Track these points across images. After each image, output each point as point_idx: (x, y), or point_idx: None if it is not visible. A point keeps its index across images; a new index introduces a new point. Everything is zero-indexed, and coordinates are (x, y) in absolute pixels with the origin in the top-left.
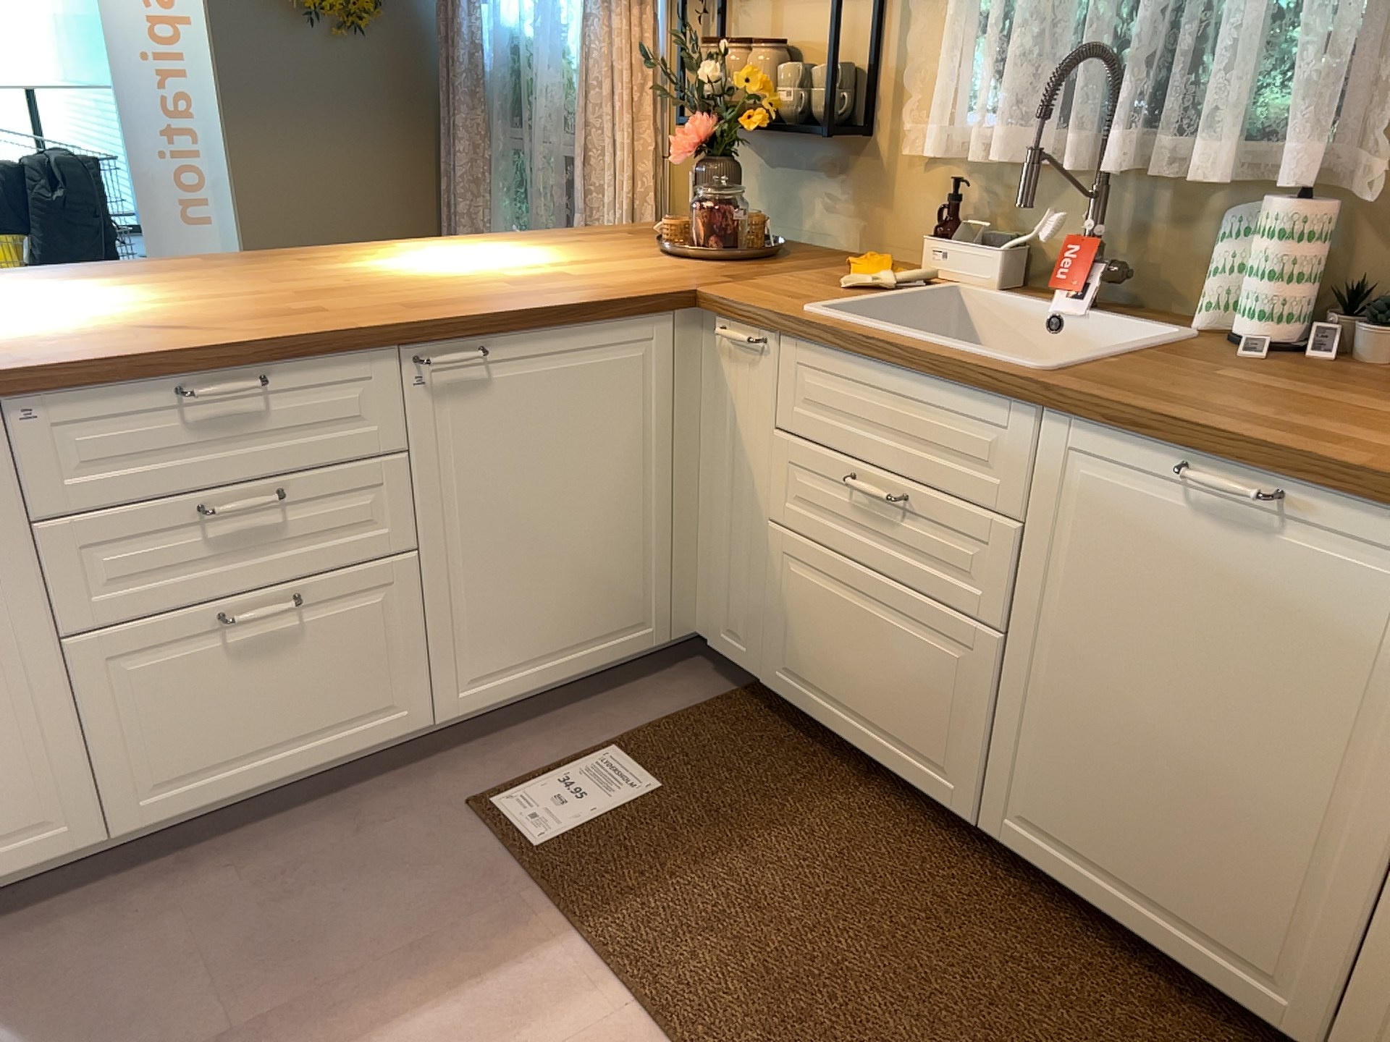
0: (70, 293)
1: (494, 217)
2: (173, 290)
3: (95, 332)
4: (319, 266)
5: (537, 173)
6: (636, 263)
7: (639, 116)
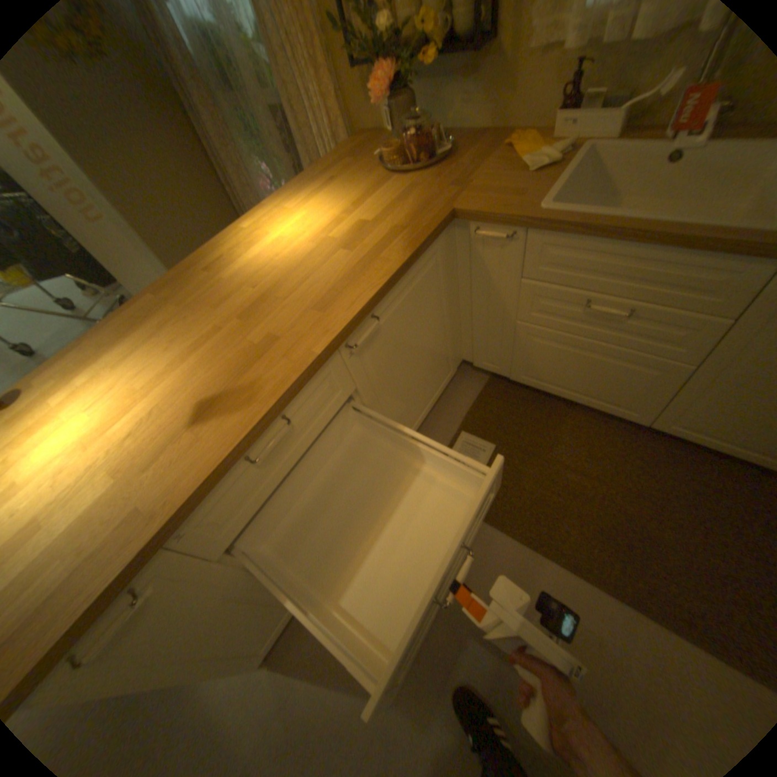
0: (104, 381)
1: (240, 156)
2: (162, 347)
3: (160, 438)
4: (219, 274)
5: (257, 123)
6: (387, 190)
7: (316, 66)
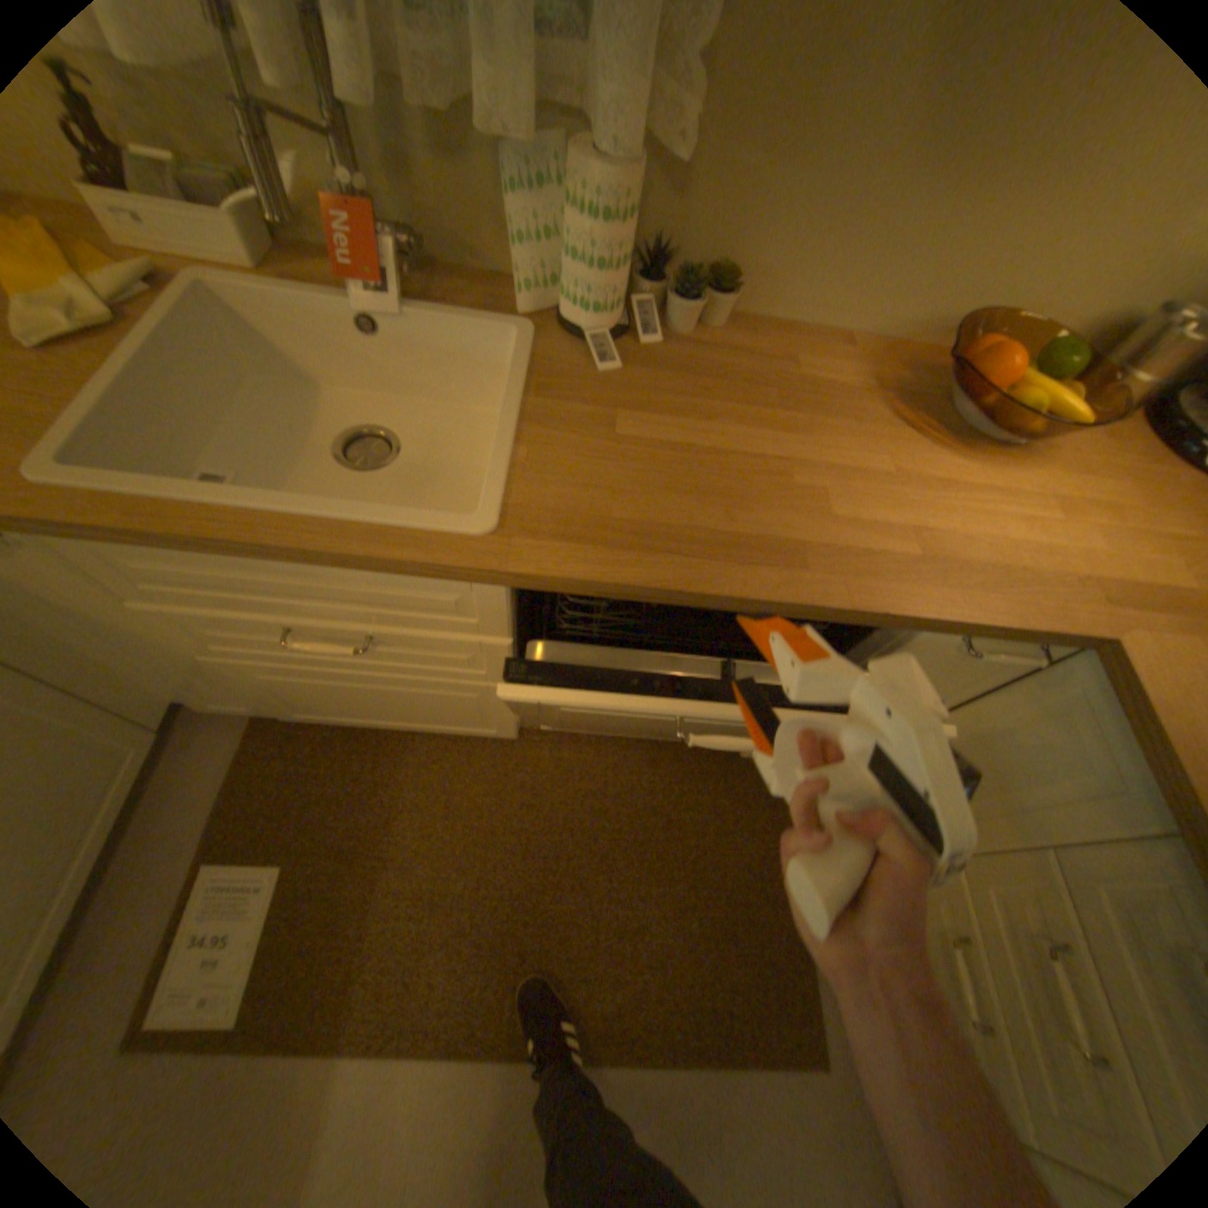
0: None
1: None
2: None
3: None
4: None
5: None
6: None
7: None
